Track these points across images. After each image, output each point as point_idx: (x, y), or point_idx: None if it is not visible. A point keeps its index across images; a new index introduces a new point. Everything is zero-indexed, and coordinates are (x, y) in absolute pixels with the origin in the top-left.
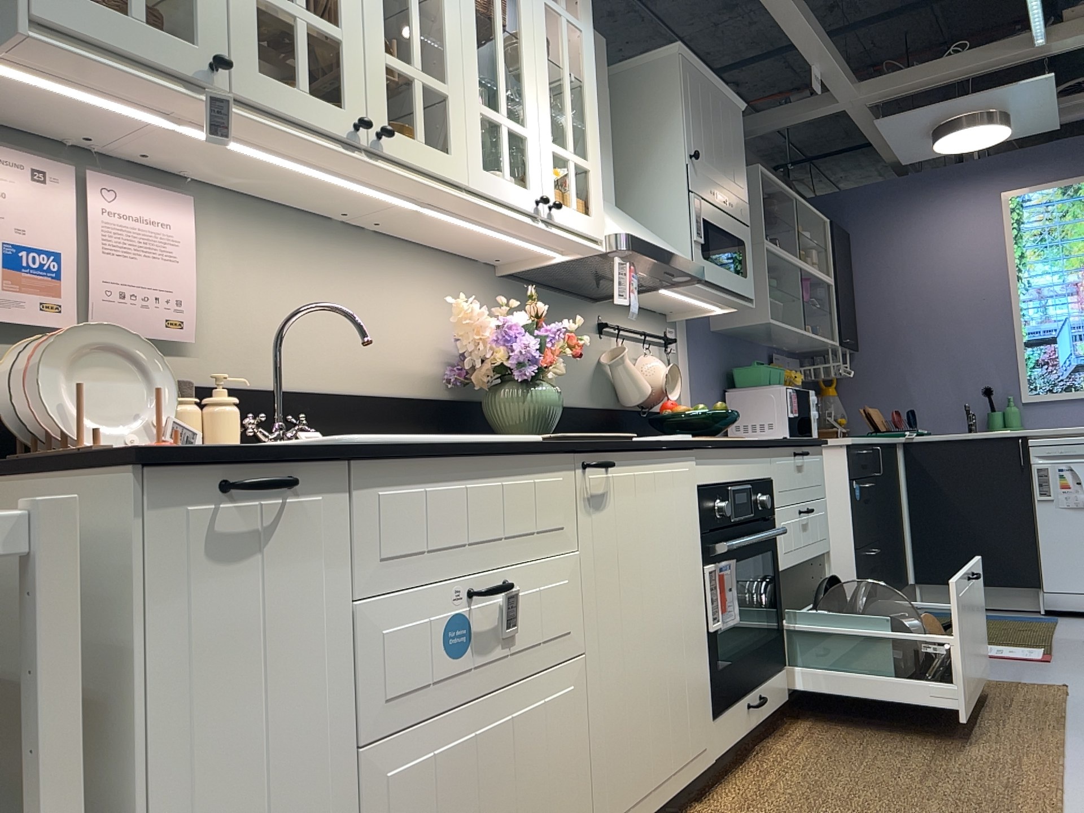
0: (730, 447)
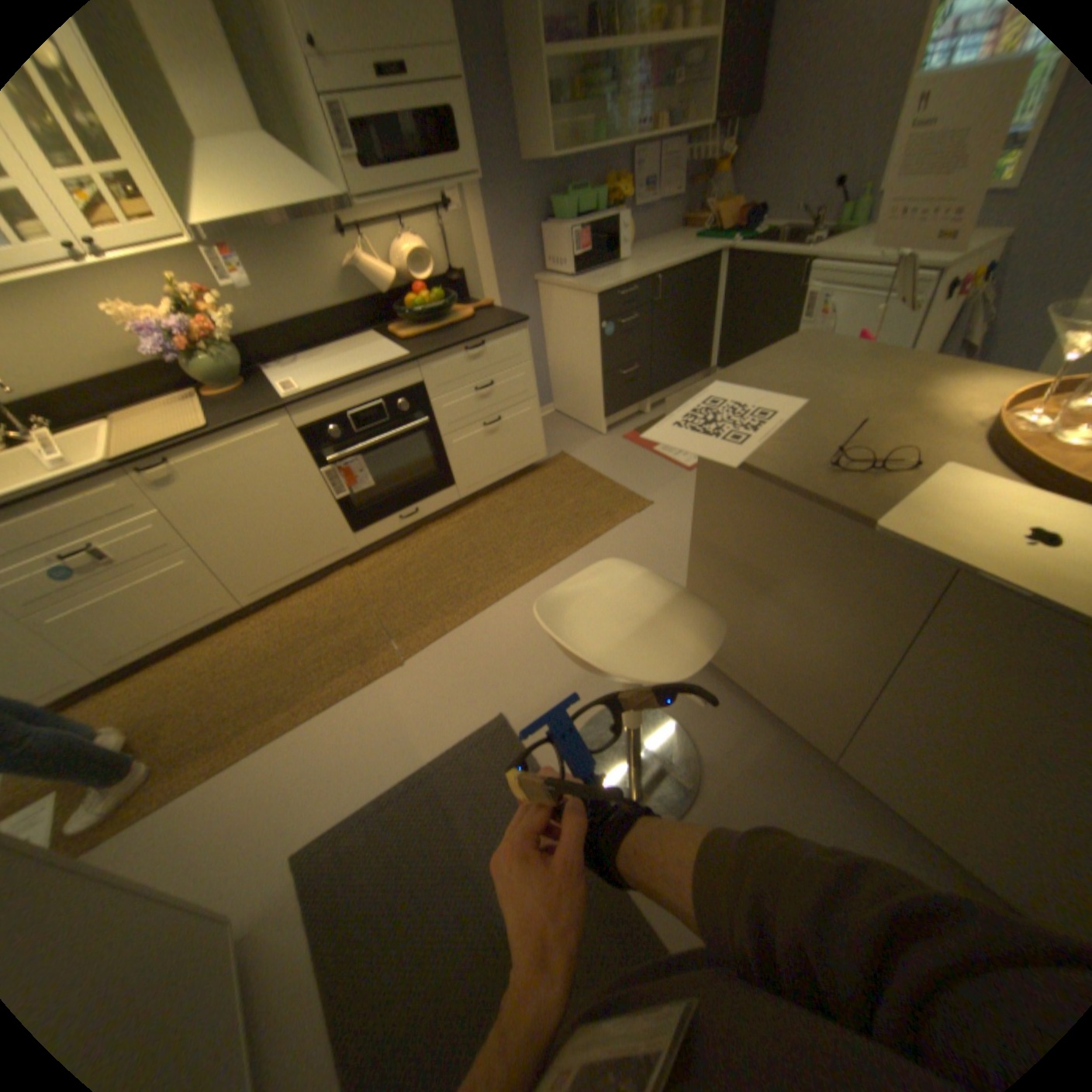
0: (336, 390)
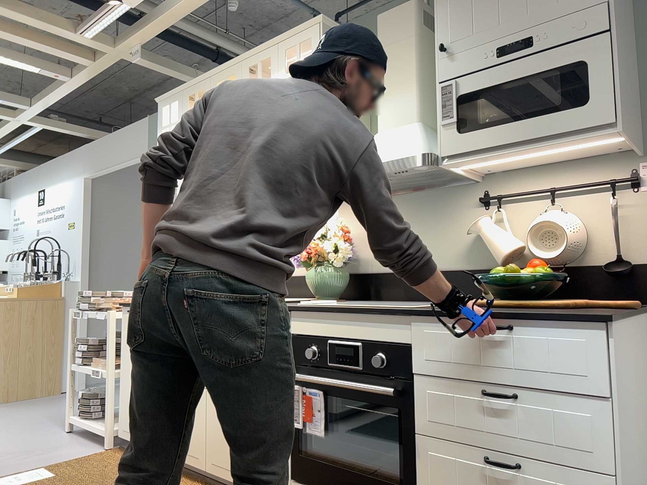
0: (325, 311)
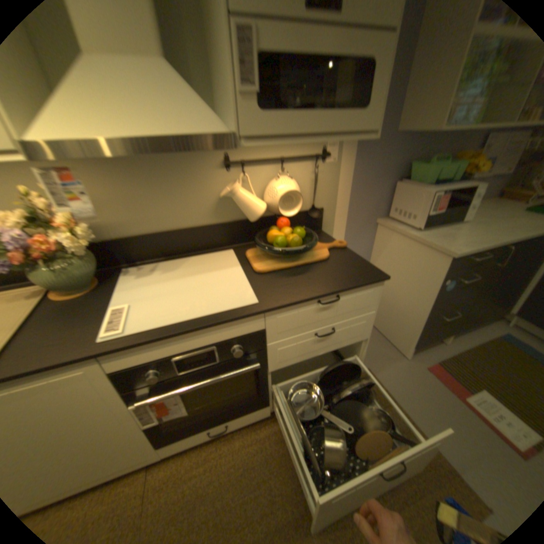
0: (160, 339)
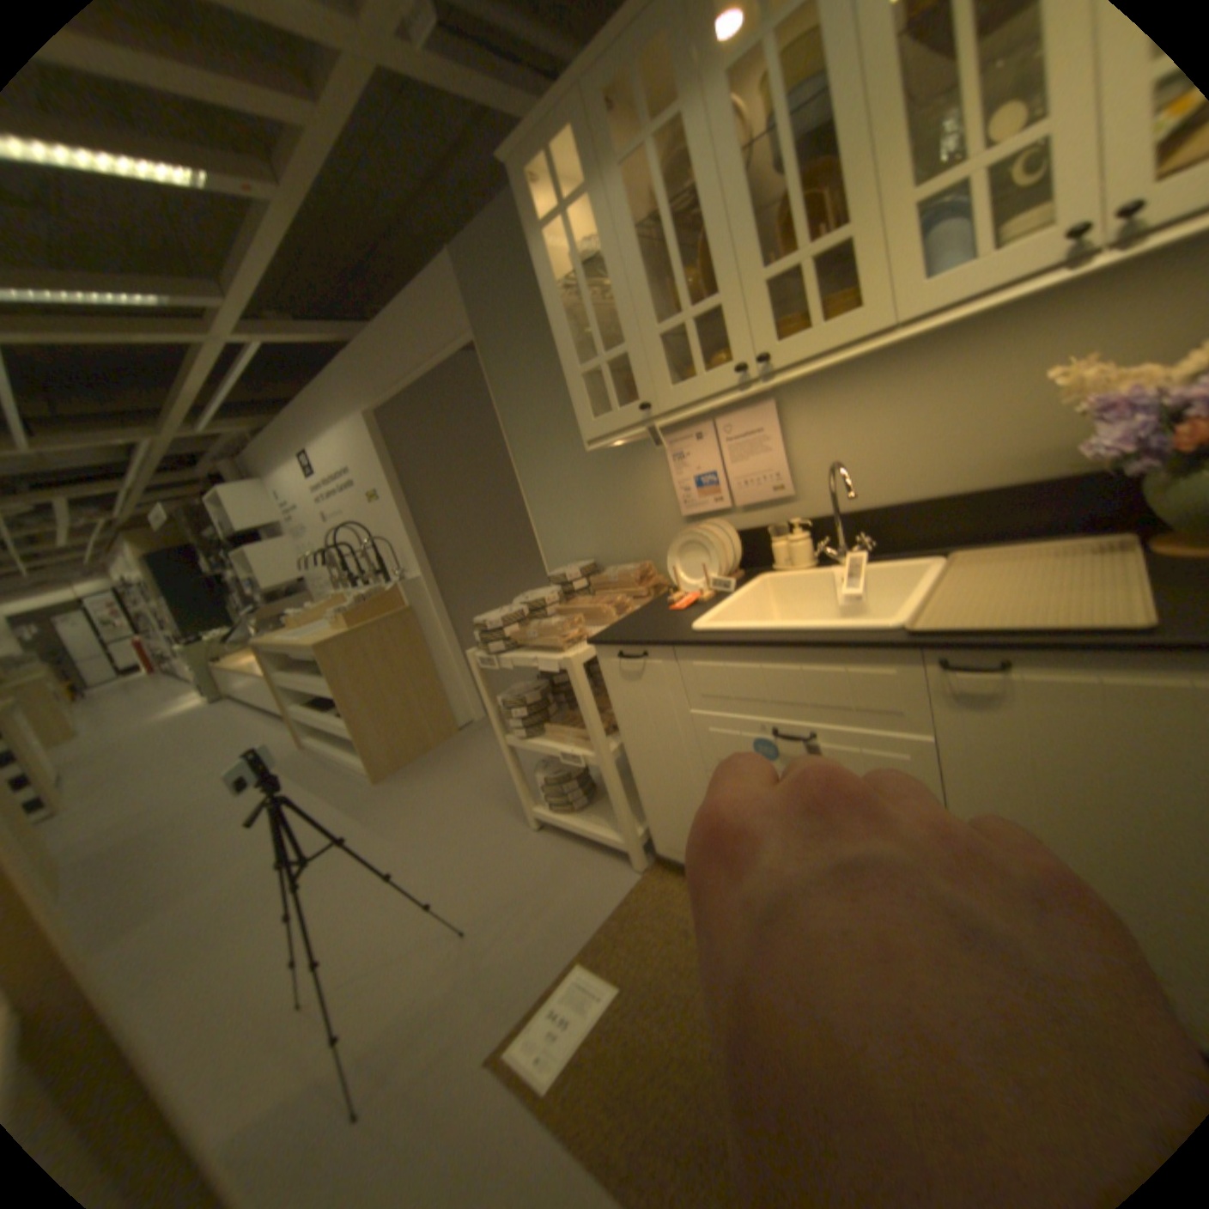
0: None
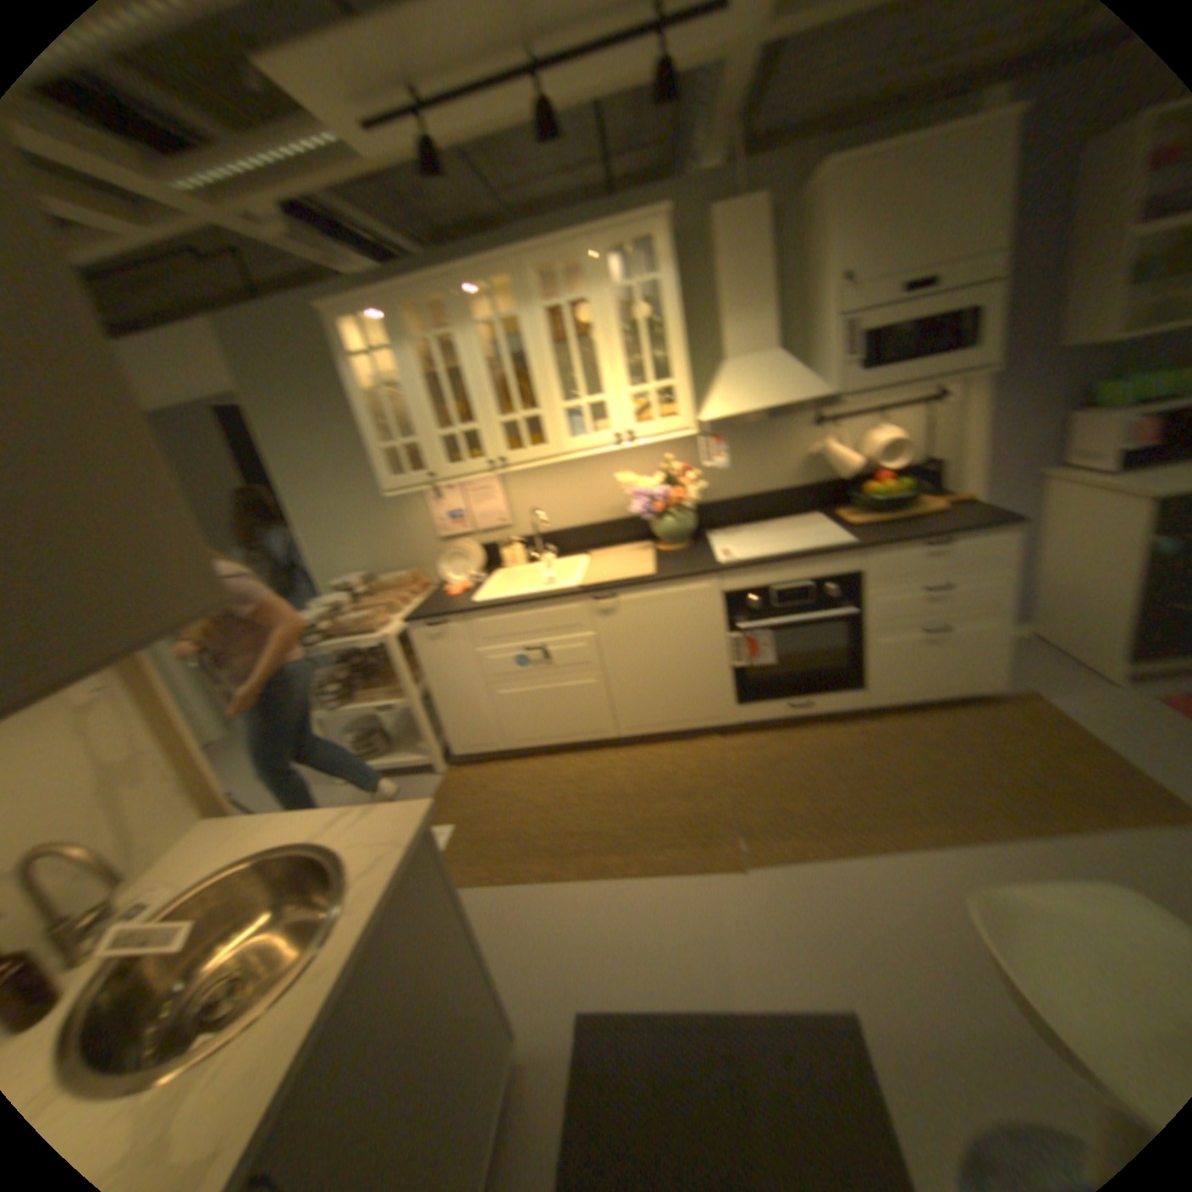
0: (766, 563)
